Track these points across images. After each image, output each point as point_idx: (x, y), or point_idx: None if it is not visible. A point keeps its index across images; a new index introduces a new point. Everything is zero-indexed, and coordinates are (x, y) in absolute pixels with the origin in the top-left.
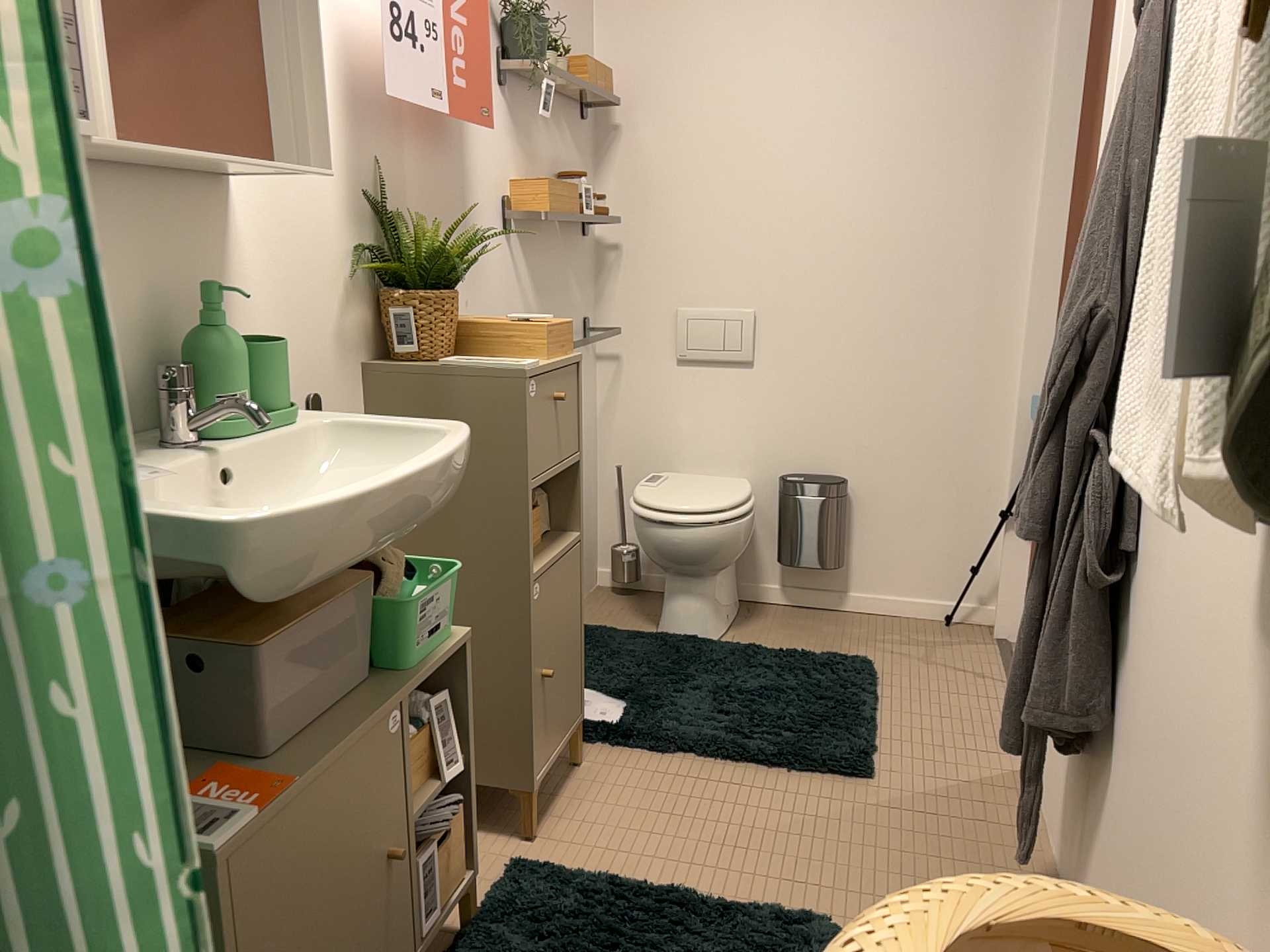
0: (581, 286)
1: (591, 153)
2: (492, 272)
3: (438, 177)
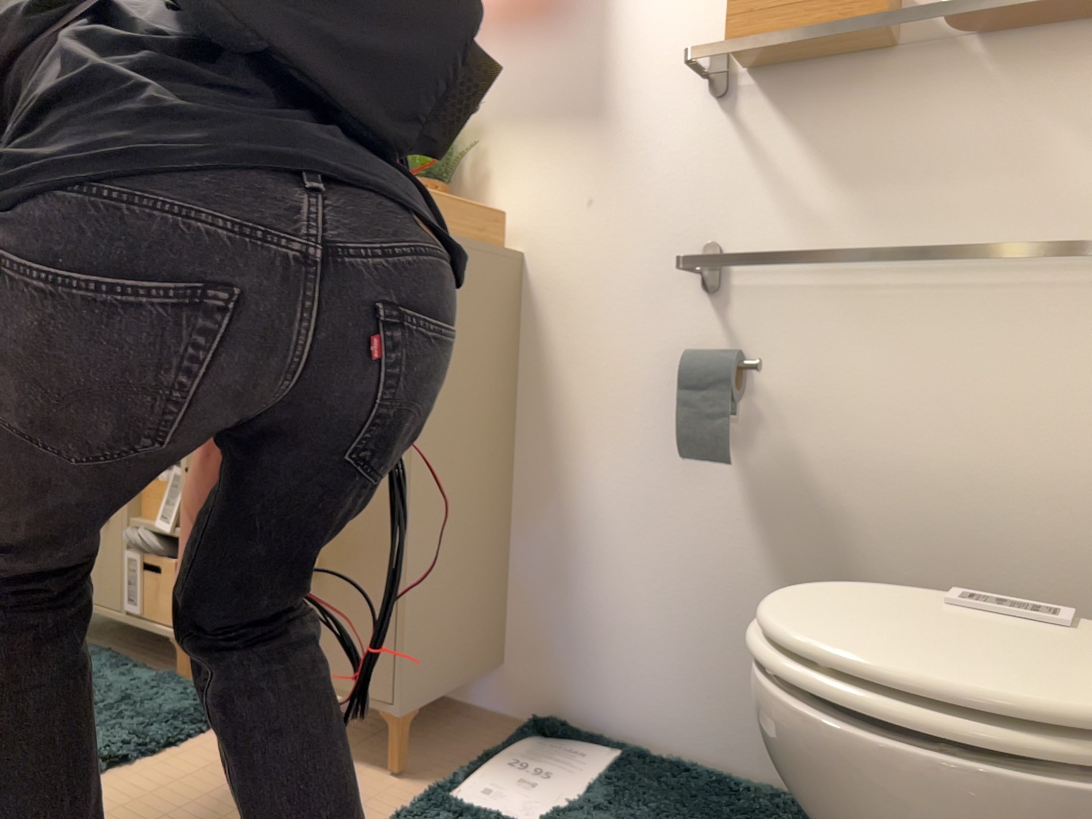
0: None
1: None
2: (658, 160)
3: (538, 68)
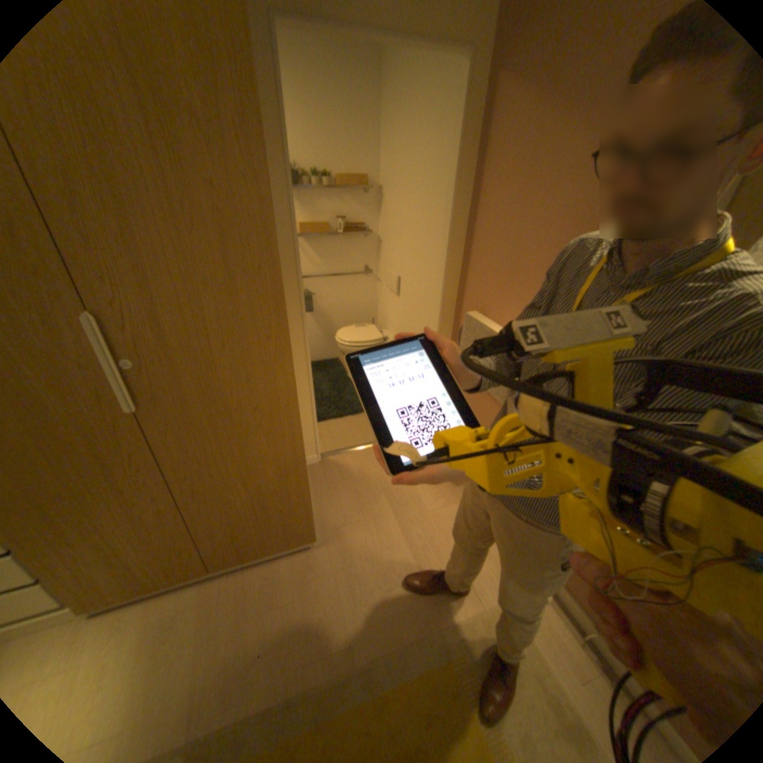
0: (361, 255)
1: (374, 205)
2: None
3: None
